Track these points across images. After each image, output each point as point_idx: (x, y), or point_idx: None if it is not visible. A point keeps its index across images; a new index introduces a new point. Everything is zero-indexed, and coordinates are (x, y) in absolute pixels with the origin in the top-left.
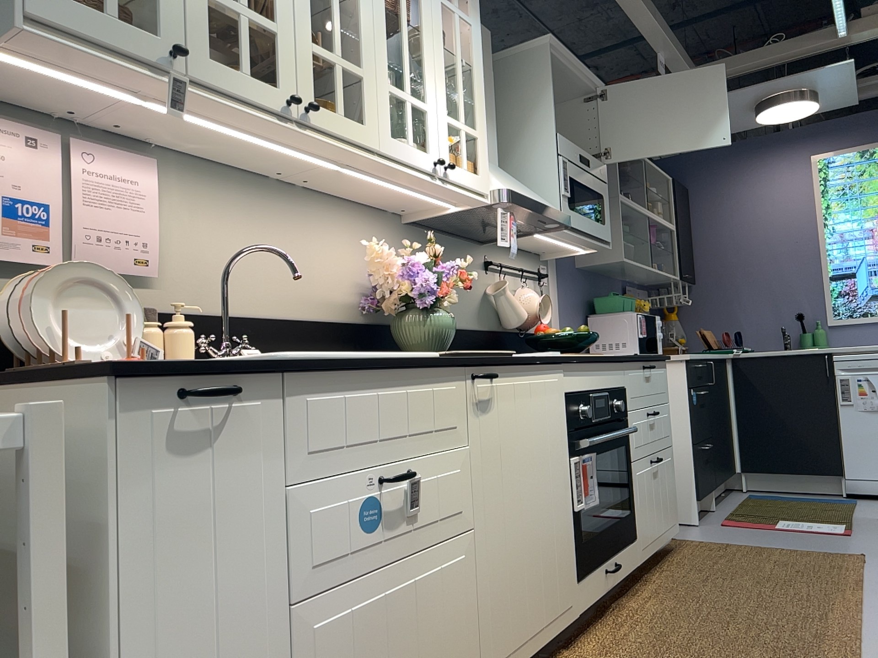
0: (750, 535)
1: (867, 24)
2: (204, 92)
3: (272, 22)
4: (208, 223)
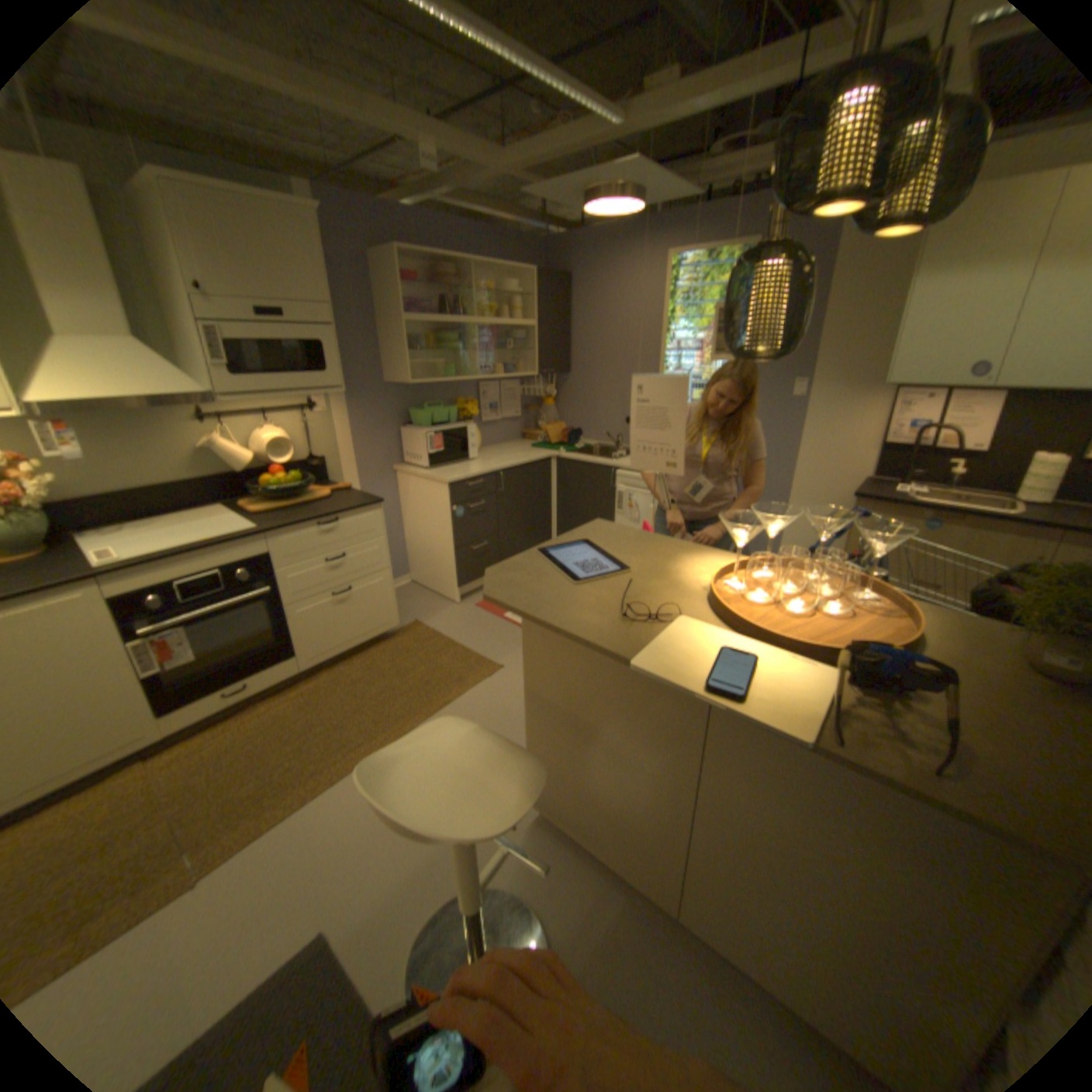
0: (471, 624)
1: (647, 105)
2: None
3: None
4: None
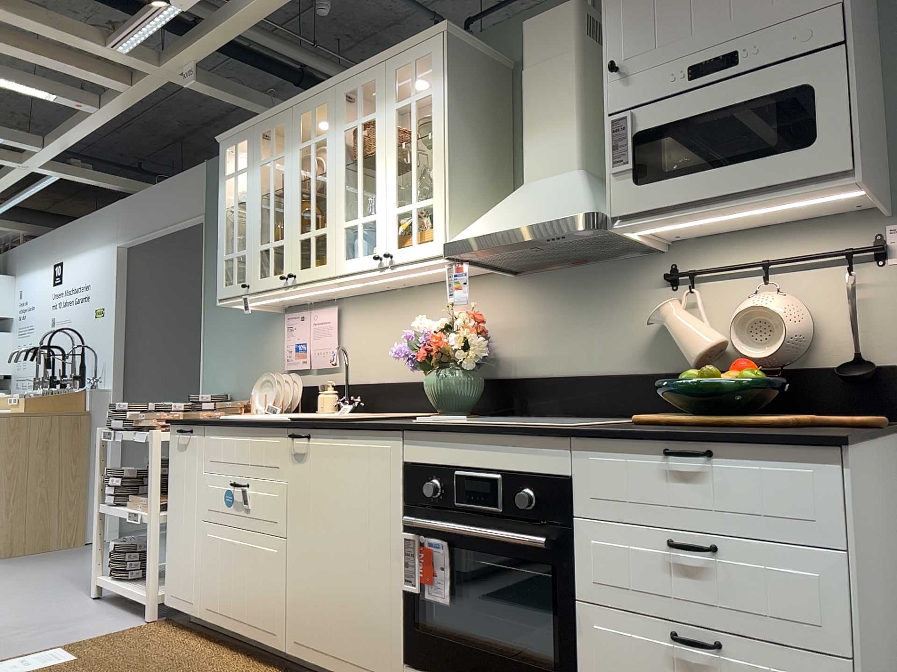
0: None
1: None
2: (258, 295)
3: (281, 239)
4: (363, 330)
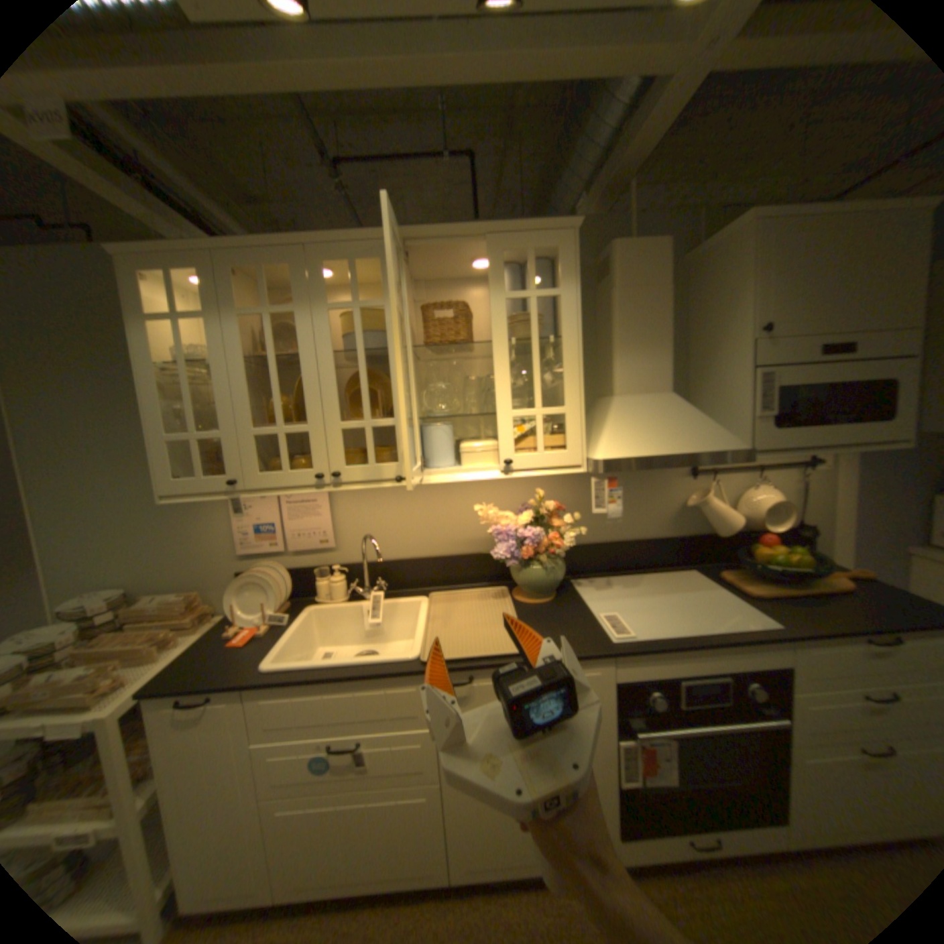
0: None
1: None
2: (261, 493)
3: (305, 425)
4: (369, 507)
